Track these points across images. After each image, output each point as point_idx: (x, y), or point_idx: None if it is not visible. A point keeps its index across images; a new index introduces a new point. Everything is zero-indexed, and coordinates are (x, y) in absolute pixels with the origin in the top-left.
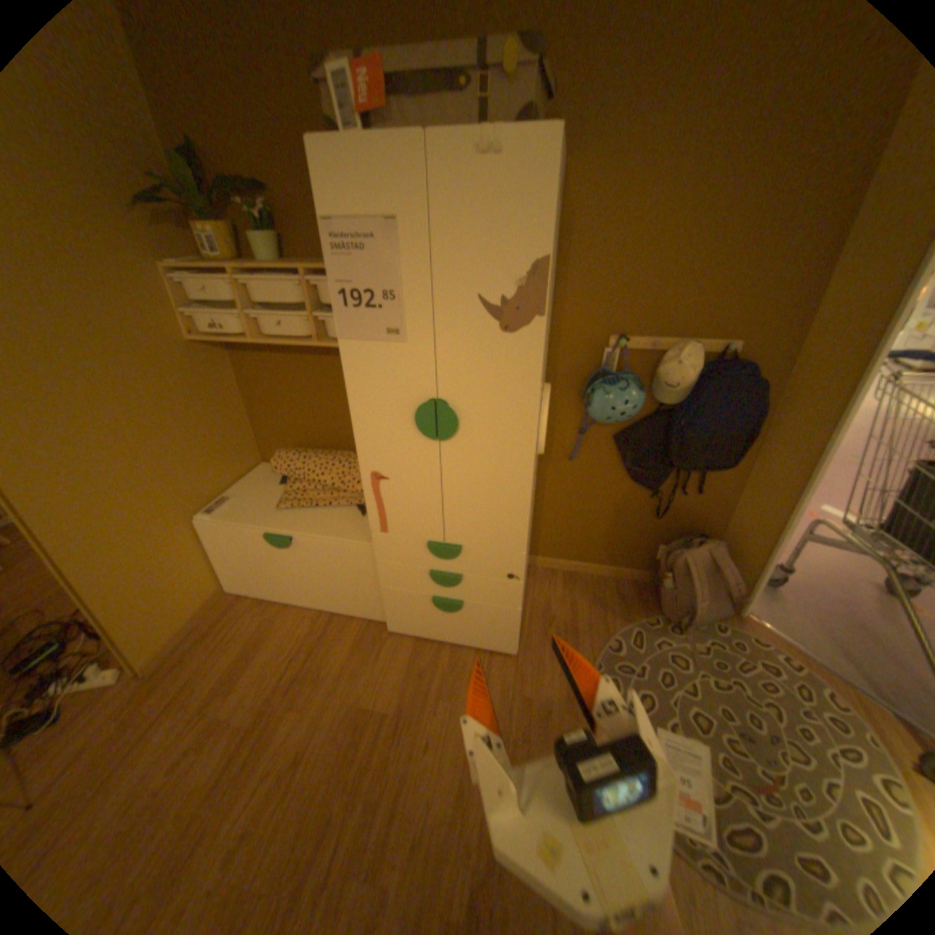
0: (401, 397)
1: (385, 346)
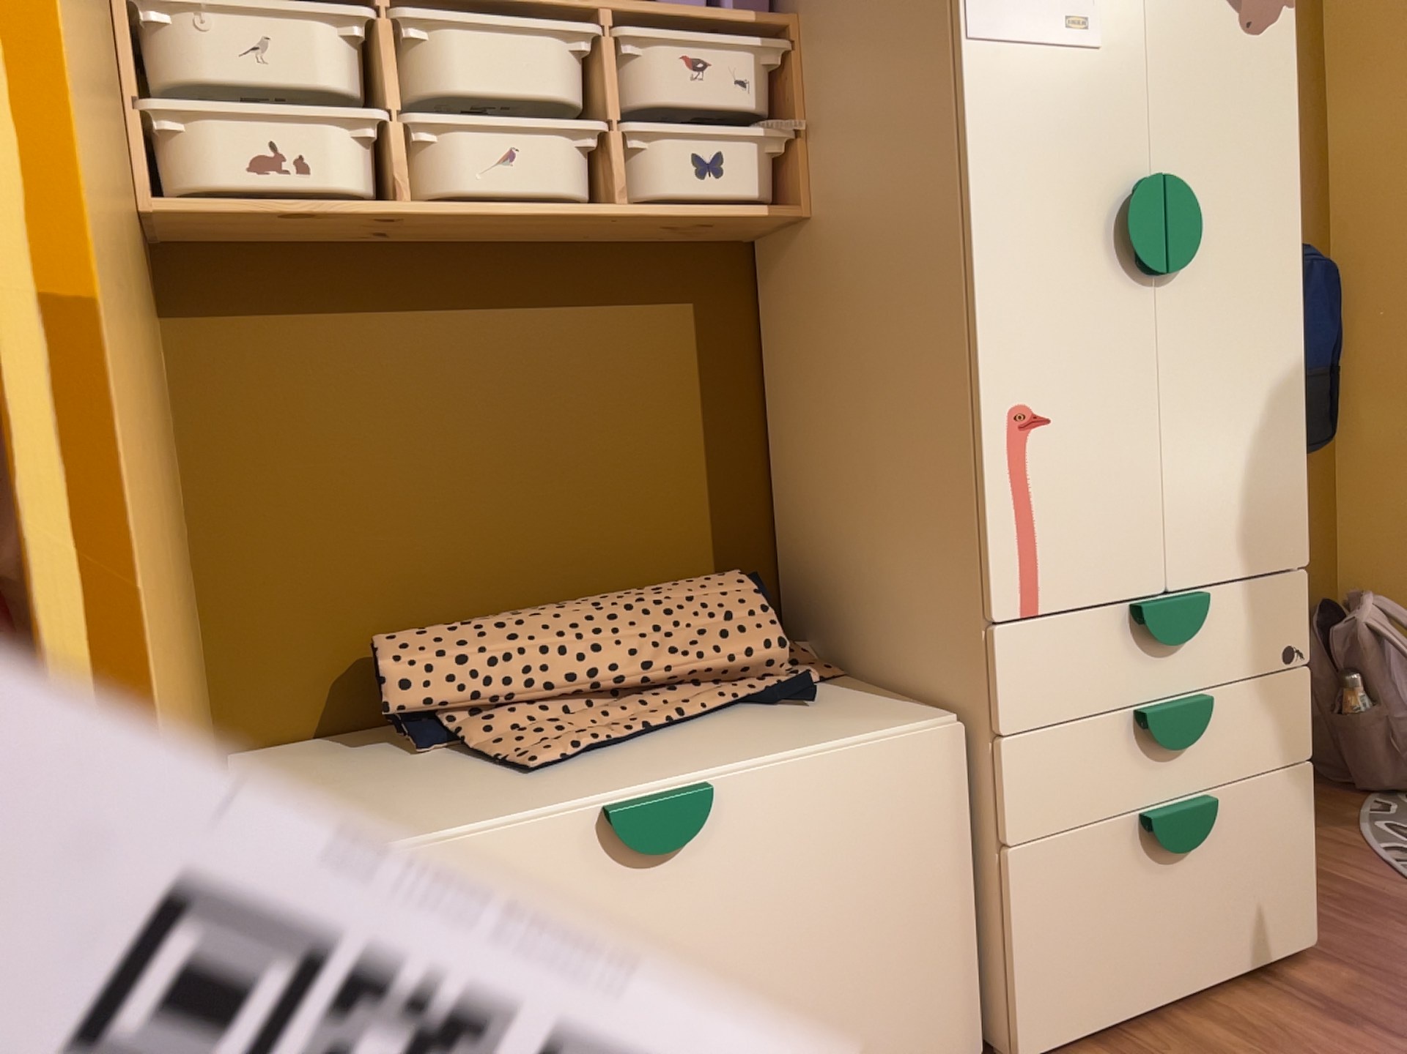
0: (1086, 177)
1: (1061, 55)
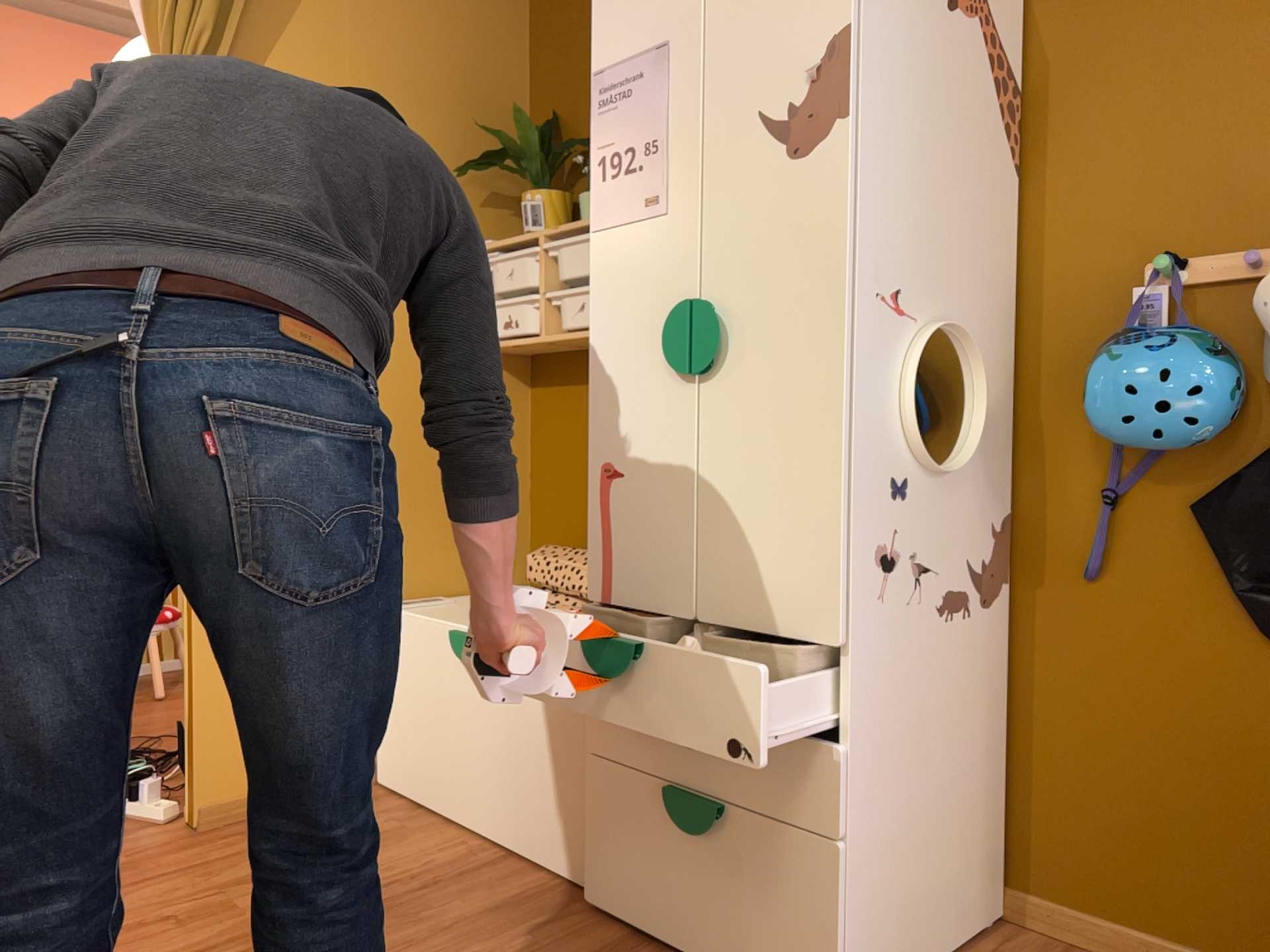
0: (654, 305)
1: (642, 225)
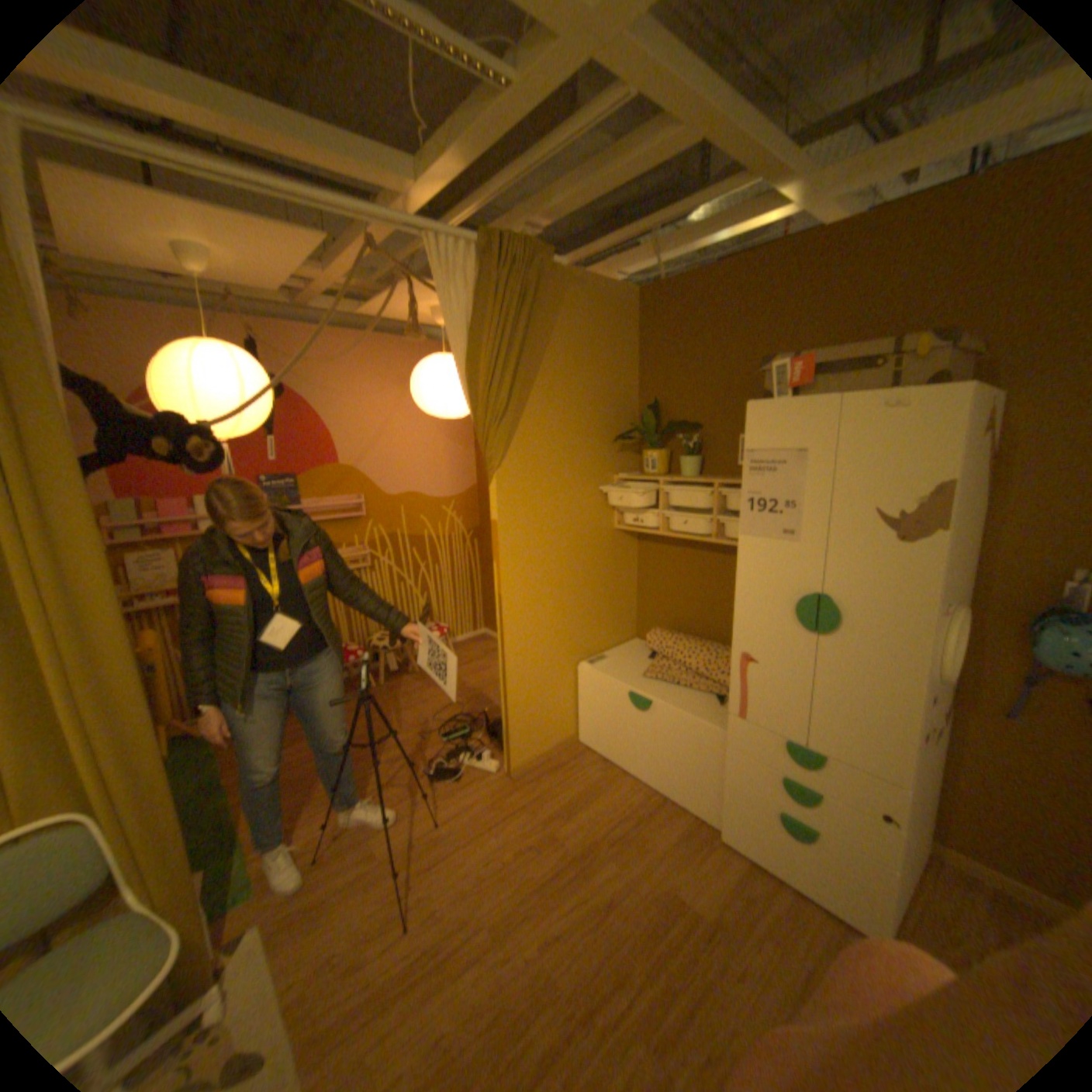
0: (788, 587)
1: (781, 543)
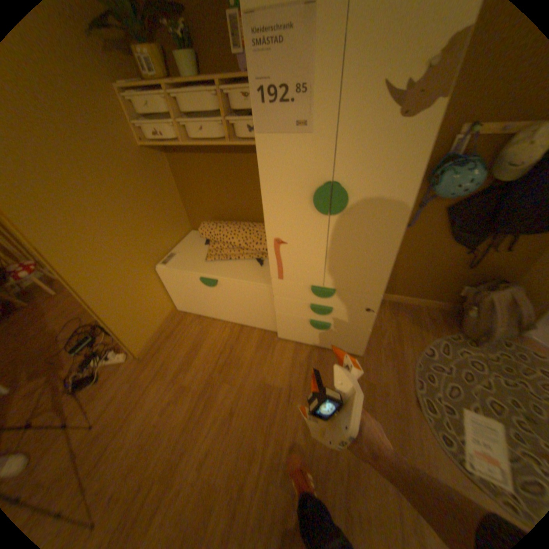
0: (303, 181)
1: (294, 137)
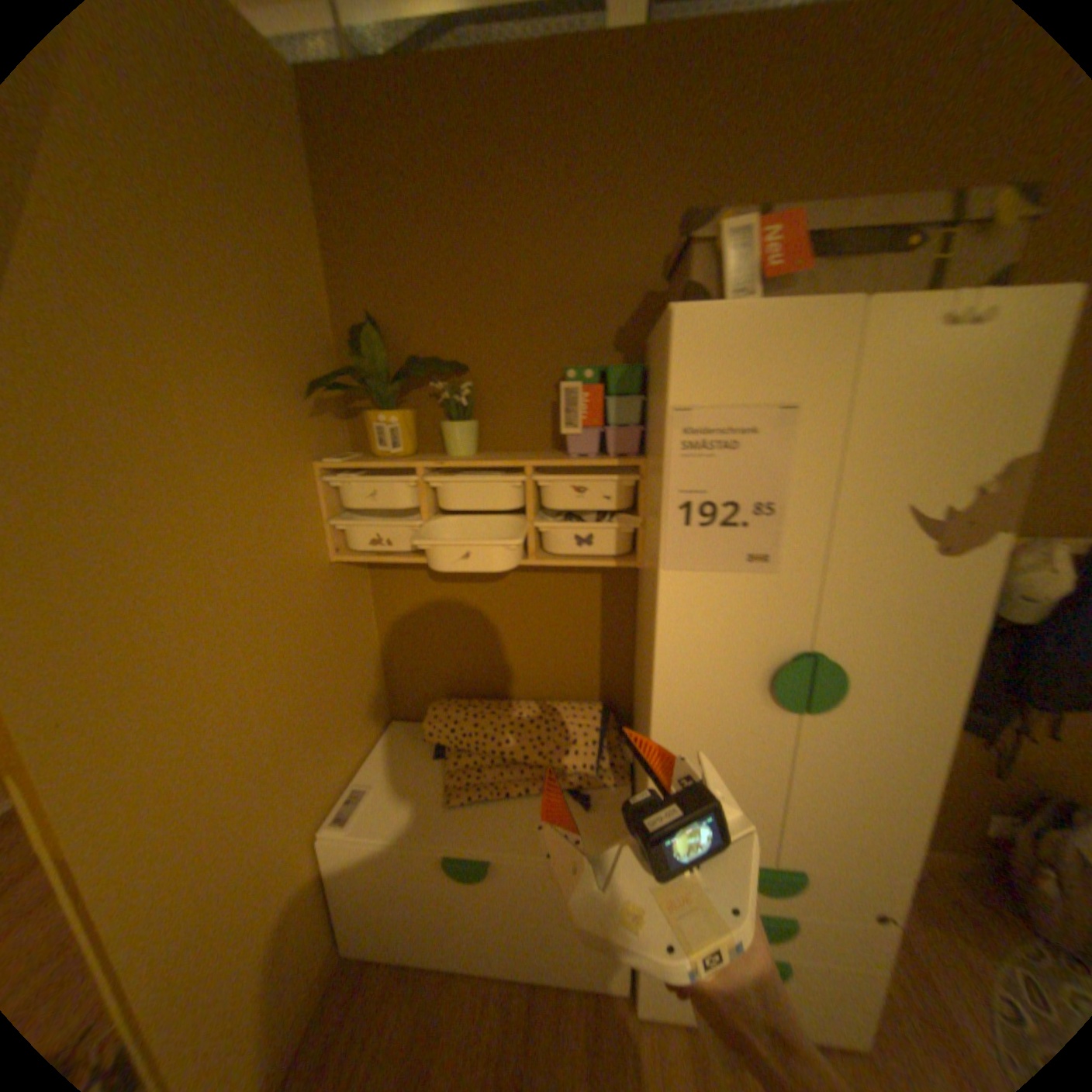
0: (751, 649)
1: (742, 578)
